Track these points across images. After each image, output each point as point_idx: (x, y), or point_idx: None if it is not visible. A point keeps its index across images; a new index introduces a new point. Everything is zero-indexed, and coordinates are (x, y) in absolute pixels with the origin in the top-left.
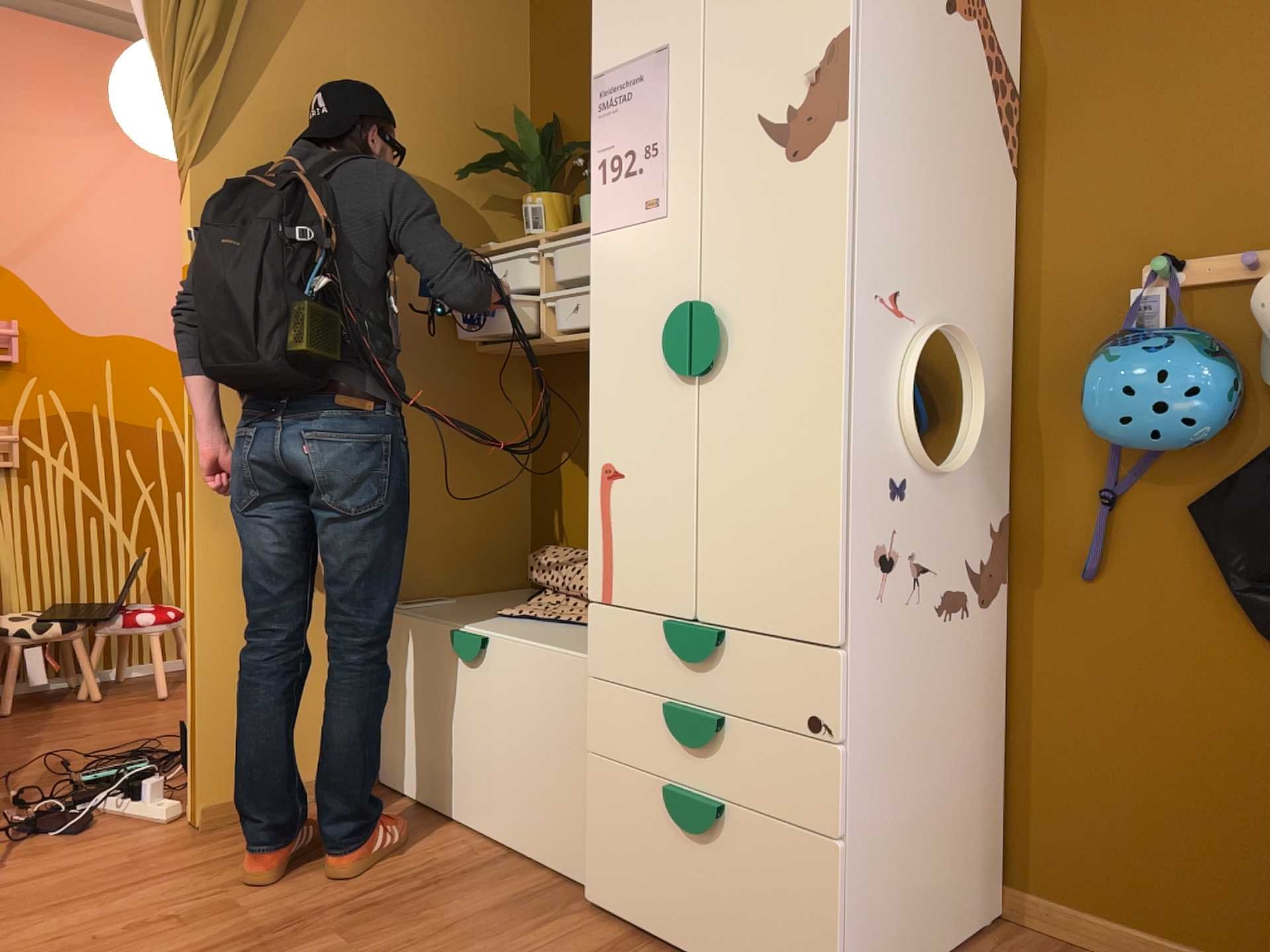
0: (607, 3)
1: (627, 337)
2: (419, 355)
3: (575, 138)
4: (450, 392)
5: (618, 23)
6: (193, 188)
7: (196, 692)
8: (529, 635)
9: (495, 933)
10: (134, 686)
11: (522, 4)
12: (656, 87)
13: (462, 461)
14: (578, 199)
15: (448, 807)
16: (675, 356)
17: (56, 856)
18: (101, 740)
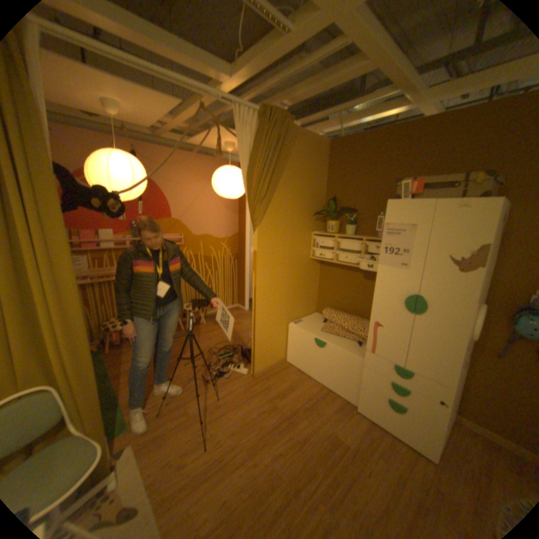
0: (393, 204)
1: (389, 294)
2: (300, 262)
3: (342, 203)
4: (305, 269)
5: (397, 211)
6: (257, 232)
7: (255, 349)
8: (338, 343)
9: (342, 421)
10: (211, 319)
11: (326, 161)
12: (410, 234)
13: (306, 285)
14: (346, 224)
15: (311, 374)
16: (409, 307)
17: (230, 387)
18: (215, 341)
